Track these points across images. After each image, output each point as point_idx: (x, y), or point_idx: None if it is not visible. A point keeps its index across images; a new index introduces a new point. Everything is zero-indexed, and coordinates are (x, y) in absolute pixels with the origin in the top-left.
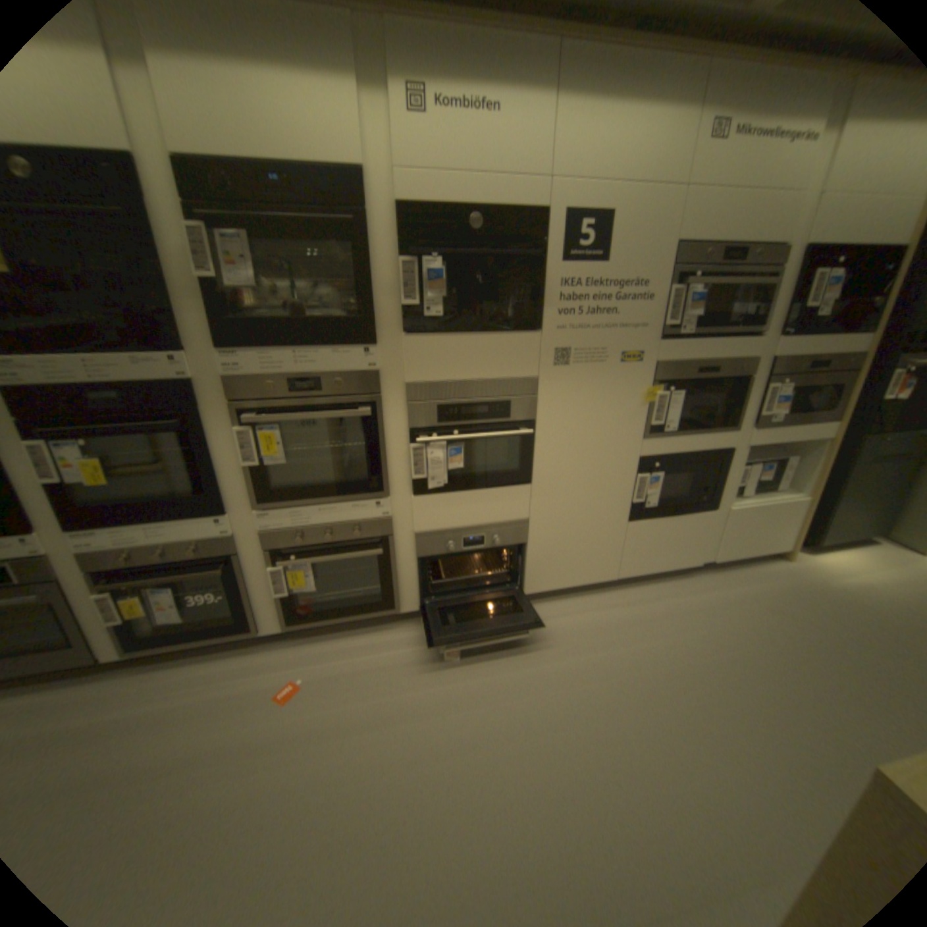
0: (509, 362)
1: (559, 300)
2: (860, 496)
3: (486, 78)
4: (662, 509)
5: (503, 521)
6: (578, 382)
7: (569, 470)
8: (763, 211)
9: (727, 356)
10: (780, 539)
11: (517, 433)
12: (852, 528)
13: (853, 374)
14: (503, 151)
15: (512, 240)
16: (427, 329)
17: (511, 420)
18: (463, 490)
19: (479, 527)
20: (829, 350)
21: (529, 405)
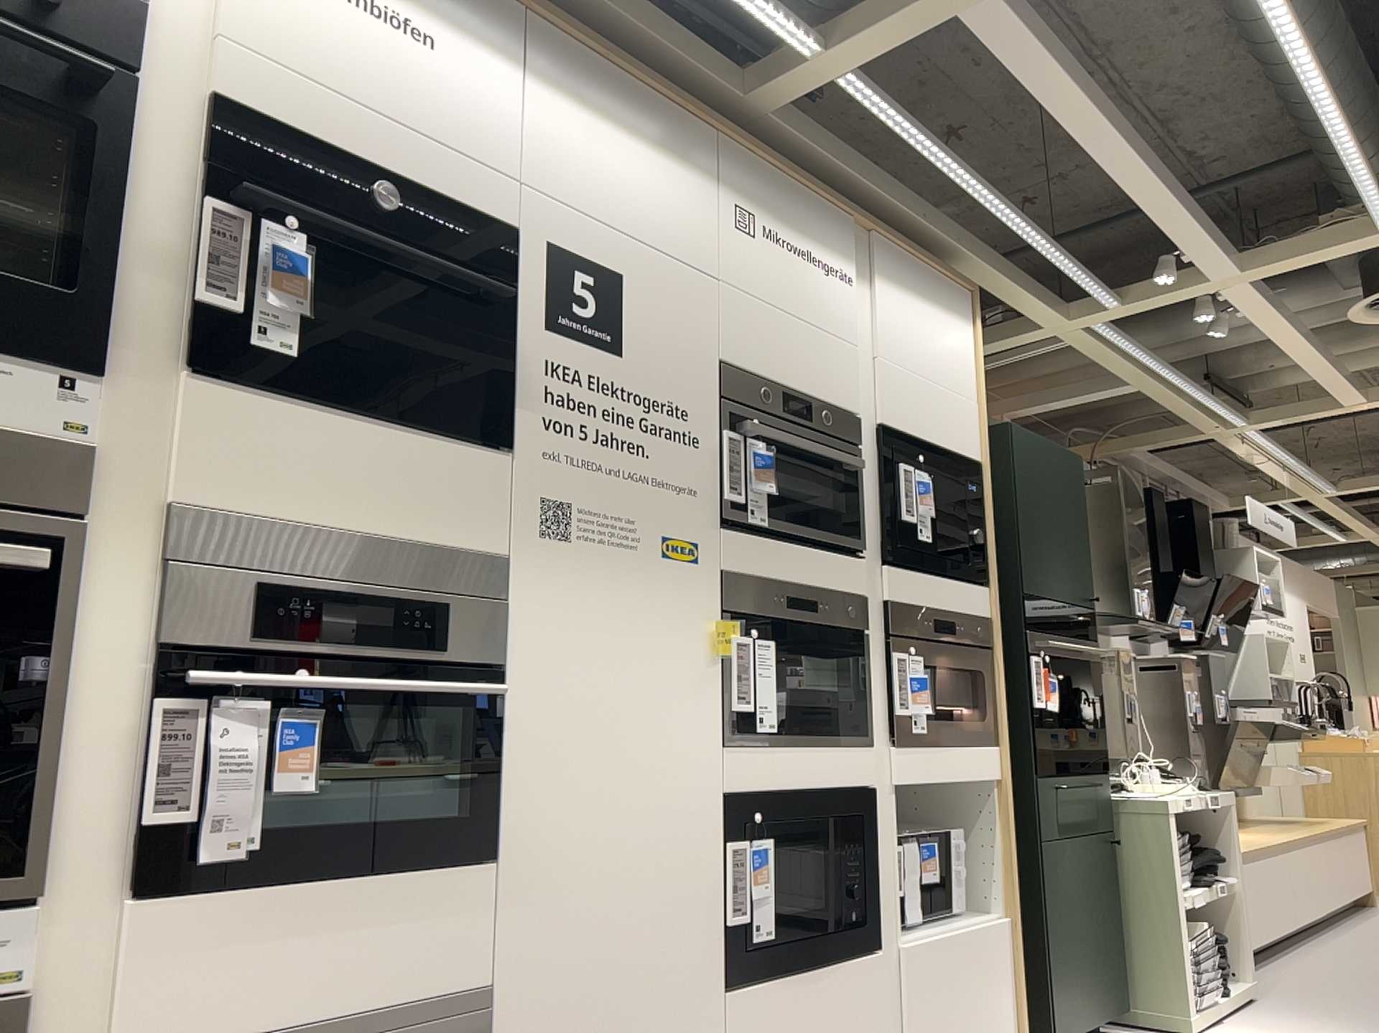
0: (446, 506)
1: (544, 399)
2: (1066, 913)
3: (415, 0)
4: (785, 947)
5: (421, 1000)
6: (590, 585)
7: (585, 822)
8: (817, 356)
9: (823, 584)
10: (993, 1030)
11: (472, 689)
12: (1079, 993)
13: (985, 656)
14: (440, 111)
15: (454, 259)
16: (251, 382)
17: (448, 660)
18: (306, 878)
19: (350, 1027)
20: (947, 604)
21: (491, 624)
